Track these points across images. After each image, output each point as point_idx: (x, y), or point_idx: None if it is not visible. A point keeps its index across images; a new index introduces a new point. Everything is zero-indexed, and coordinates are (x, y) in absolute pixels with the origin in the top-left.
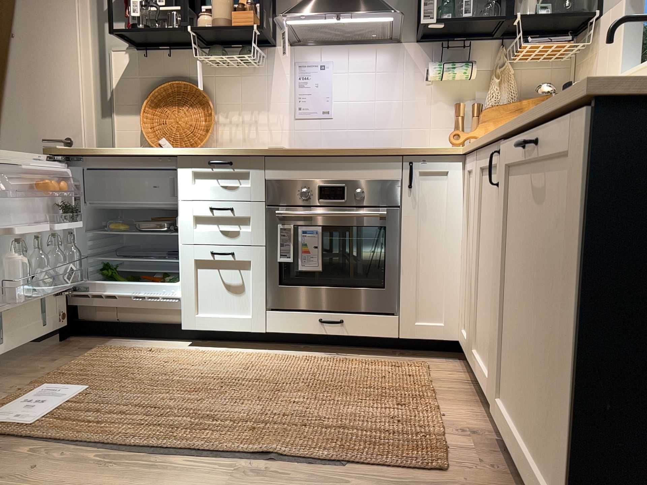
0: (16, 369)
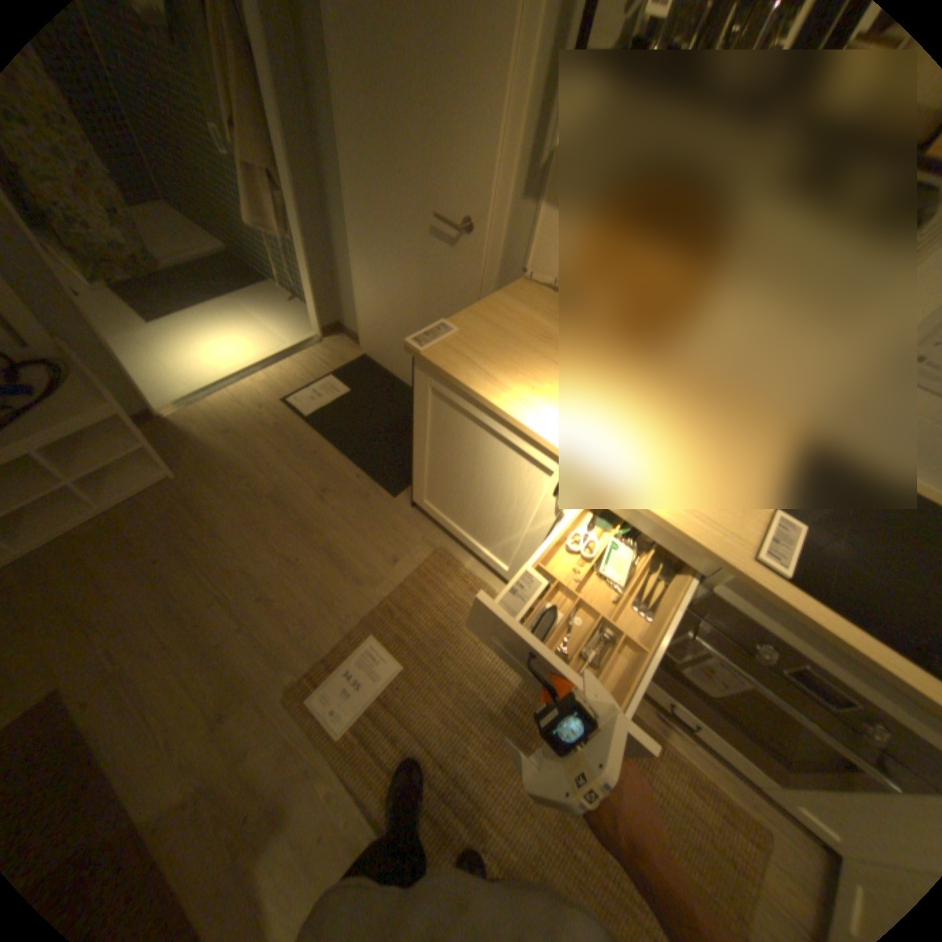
0: (363, 560)
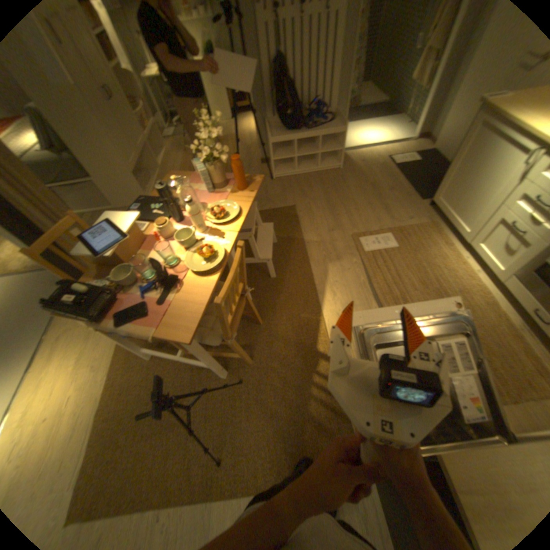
0: (397, 213)
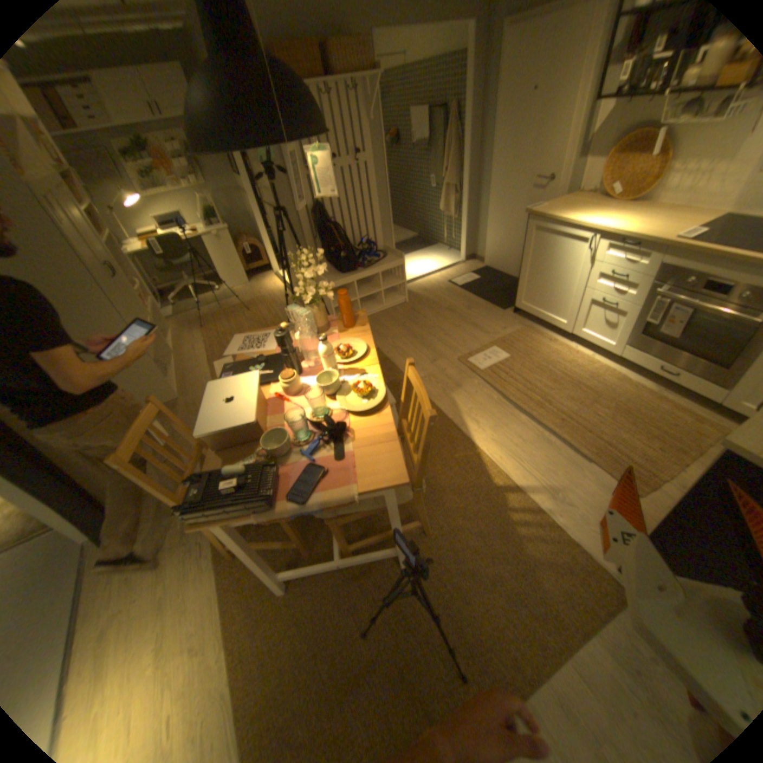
0: (488, 327)
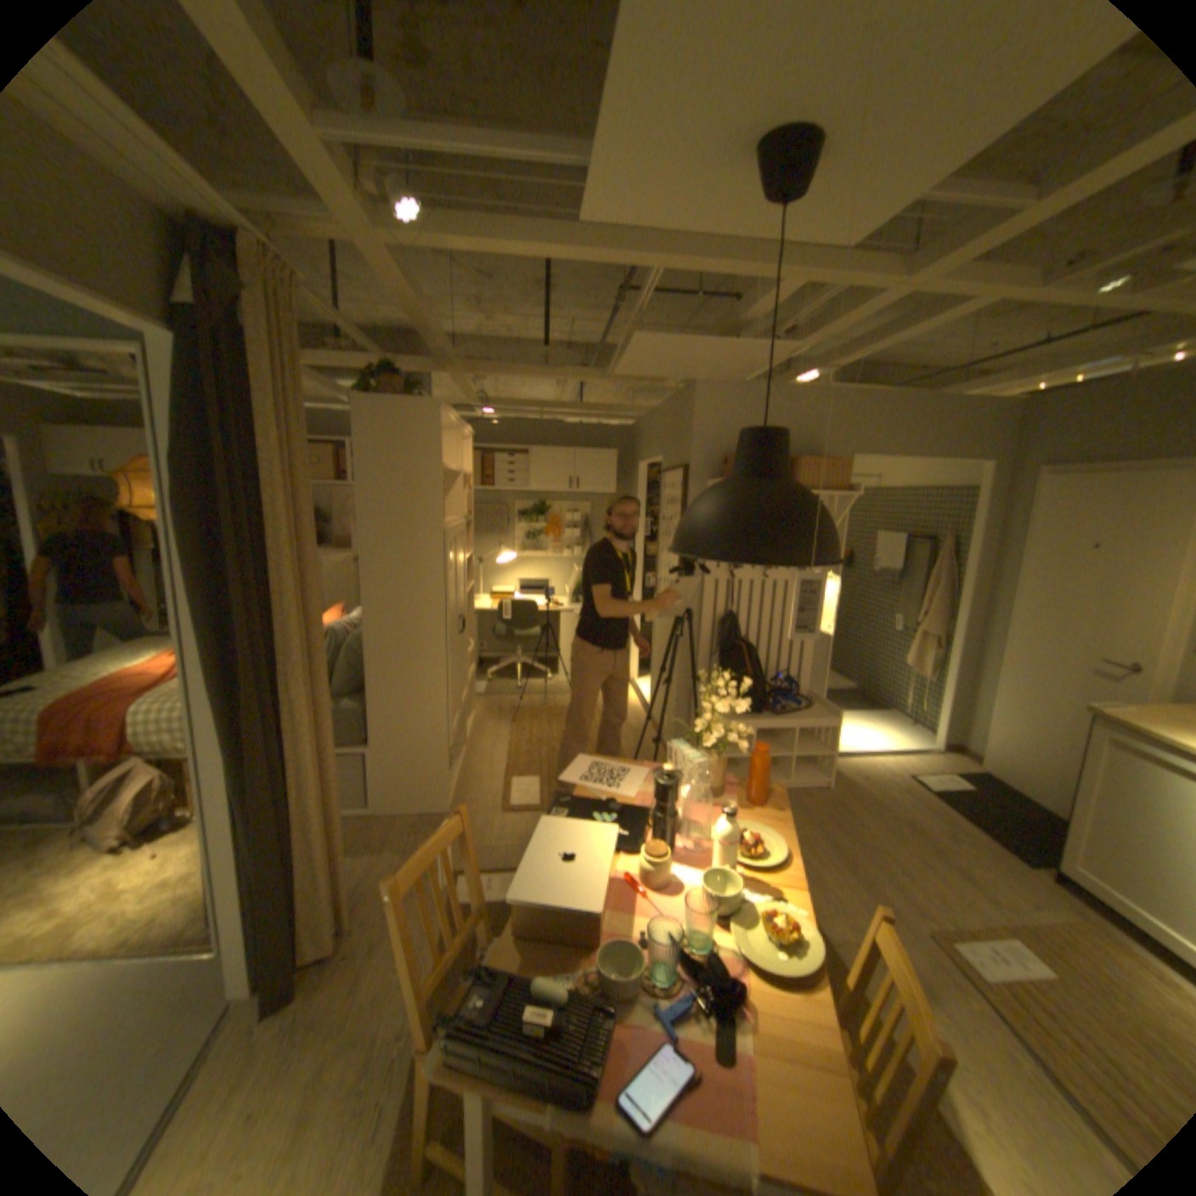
0: (1000, 893)
